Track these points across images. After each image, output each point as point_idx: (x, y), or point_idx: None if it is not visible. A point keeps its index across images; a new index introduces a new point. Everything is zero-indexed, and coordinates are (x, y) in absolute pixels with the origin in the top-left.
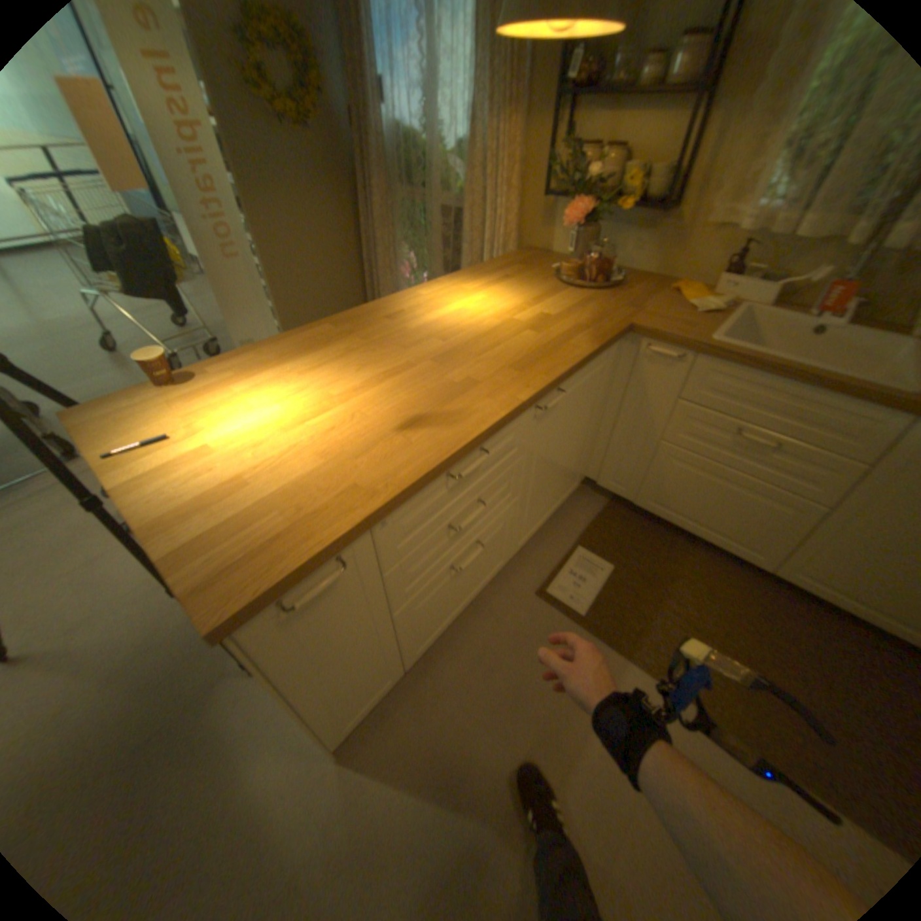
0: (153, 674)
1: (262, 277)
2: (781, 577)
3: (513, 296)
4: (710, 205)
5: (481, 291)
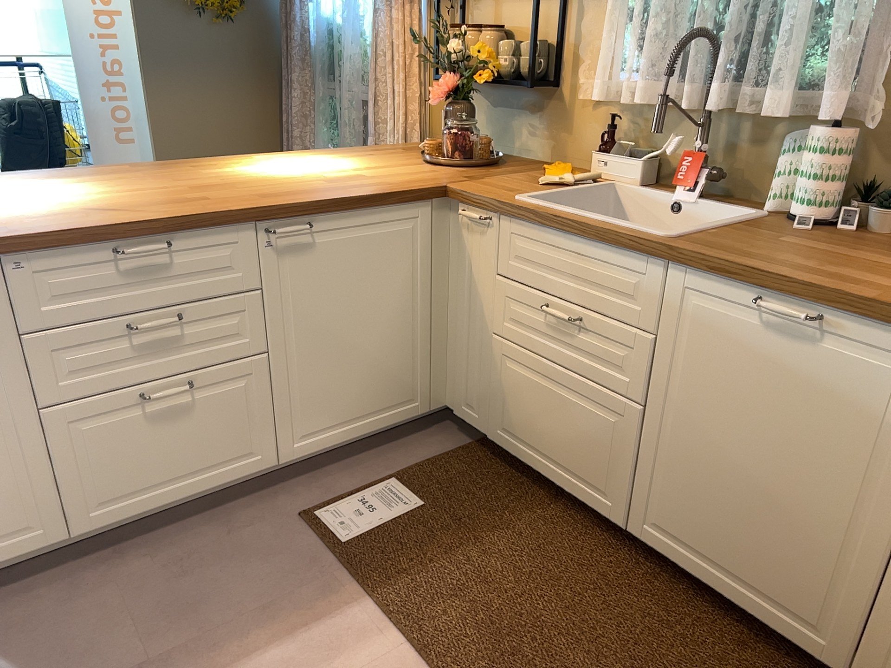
0: None
1: None
2: (633, 534)
3: (350, 165)
4: (581, 85)
5: (323, 160)
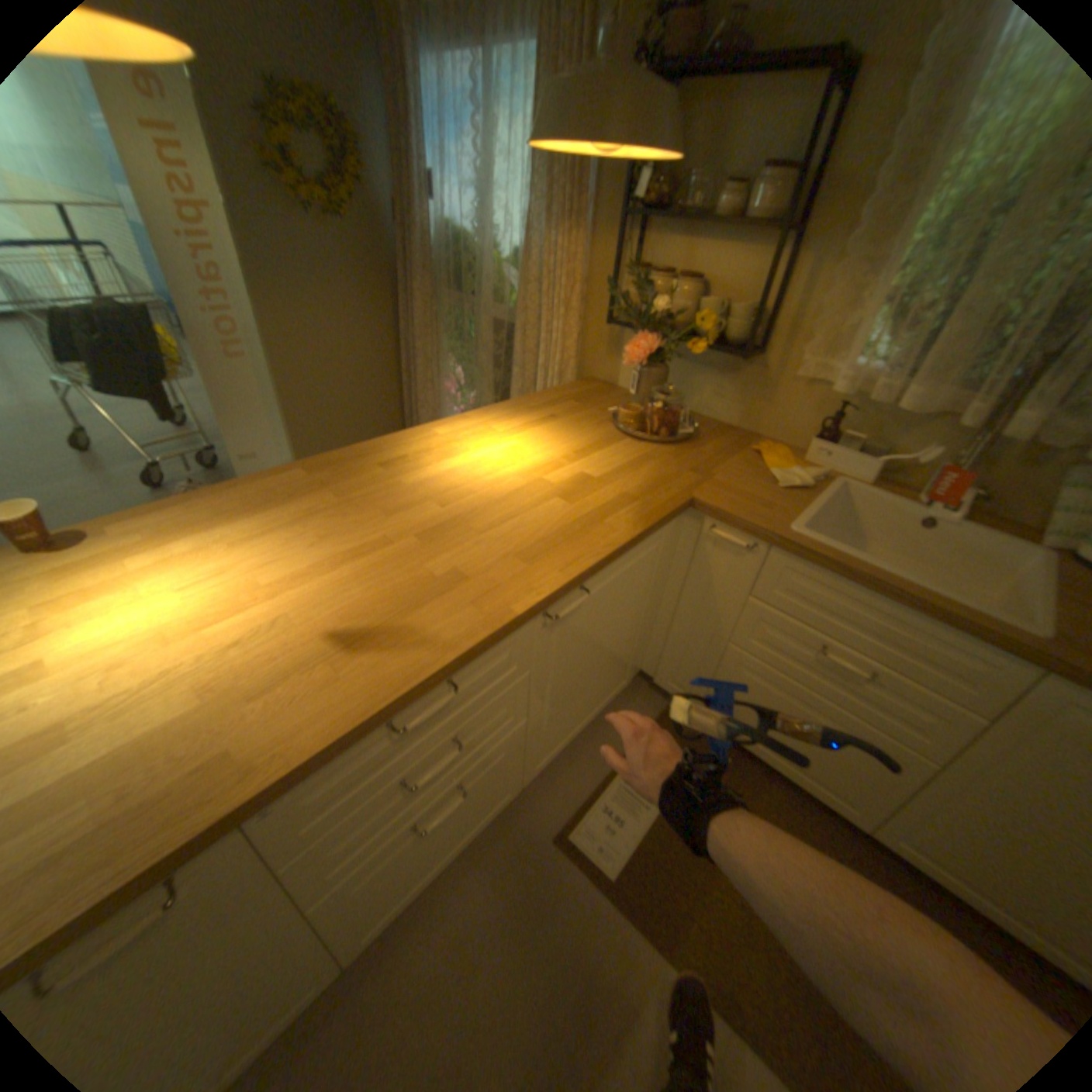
0: None
1: (271, 383)
2: (882, 842)
3: (553, 446)
4: (801, 357)
5: (515, 434)
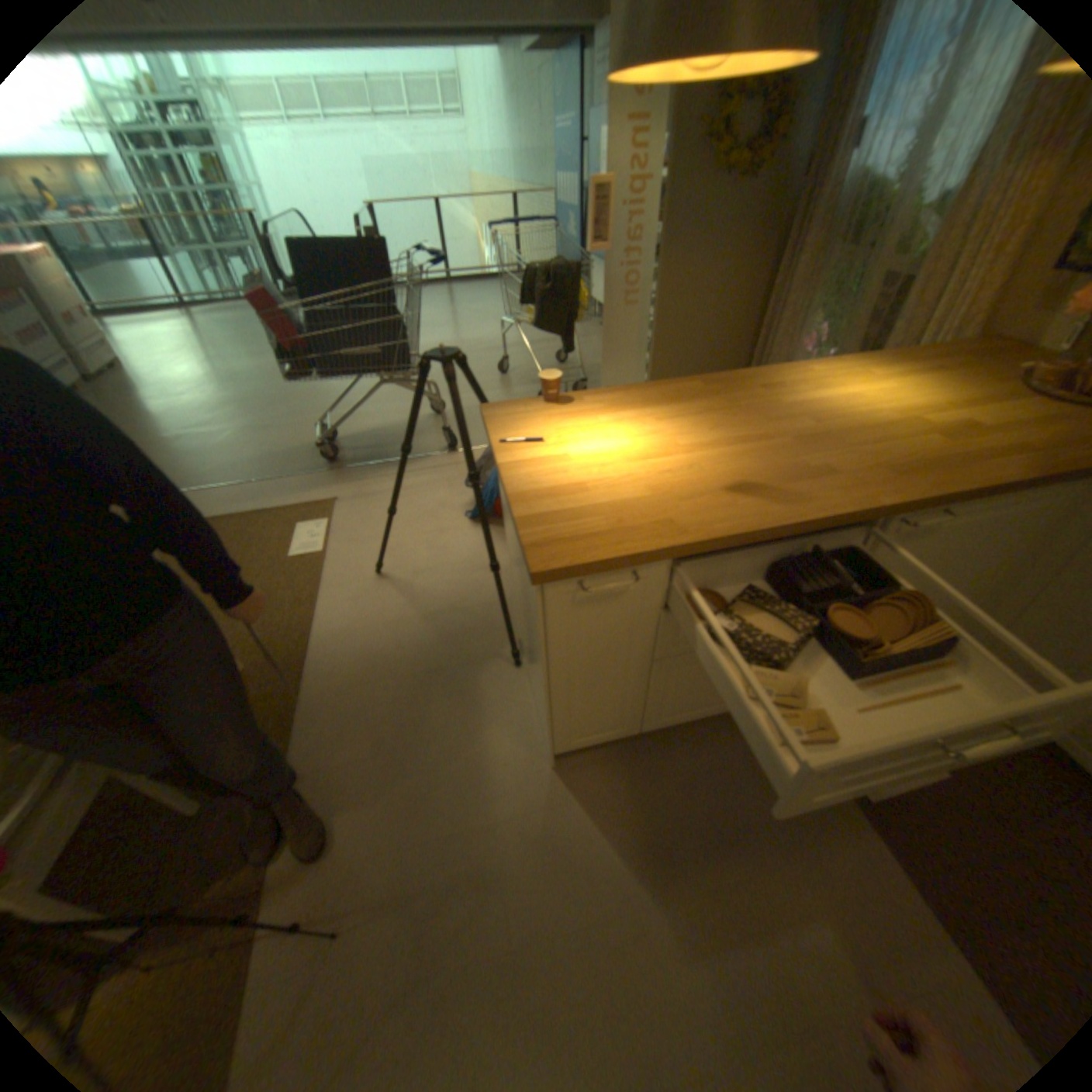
0: (453, 629)
1: (651, 328)
2: None
3: (939, 392)
4: None
5: (895, 378)
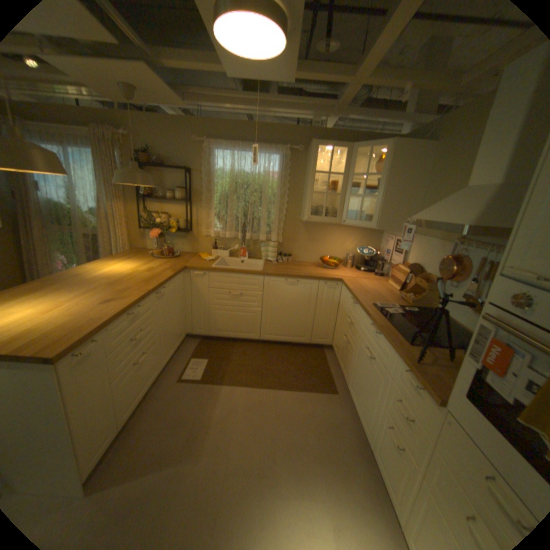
0: None
1: None
2: (261, 339)
3: (135, 264)
4: (201, 231)
5: (119, 264)
